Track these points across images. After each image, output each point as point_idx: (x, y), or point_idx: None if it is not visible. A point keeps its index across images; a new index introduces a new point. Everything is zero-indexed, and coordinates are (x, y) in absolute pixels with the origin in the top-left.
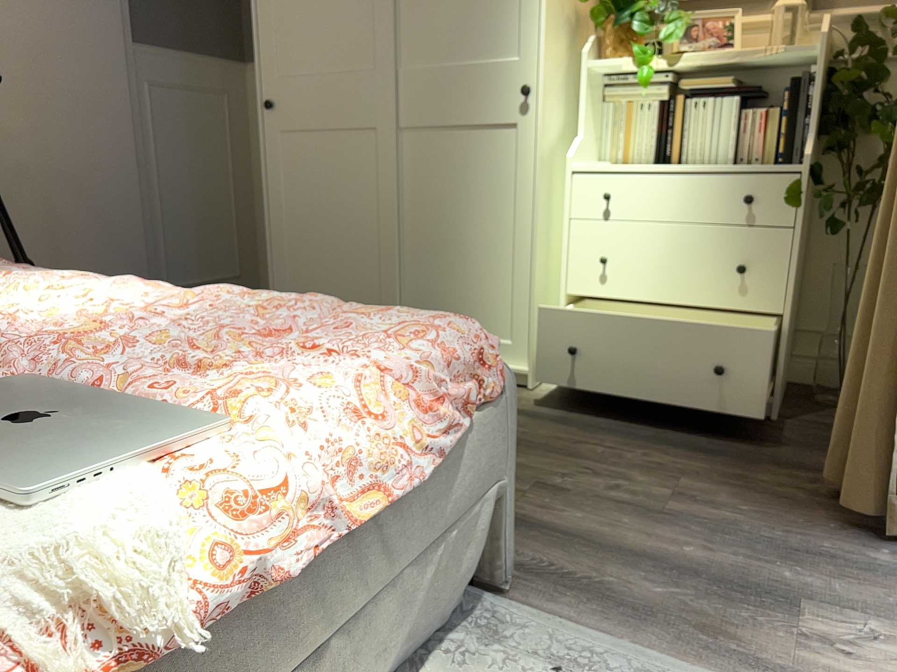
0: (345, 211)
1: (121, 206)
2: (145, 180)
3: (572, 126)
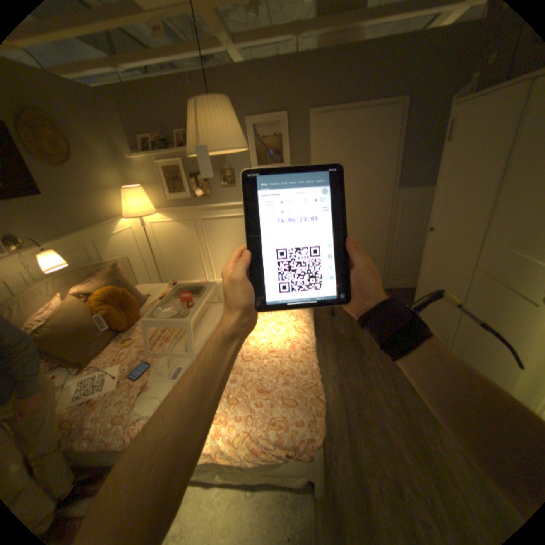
0: (444, 287)
1: (375, 248)
2: (388, 238)
3: None
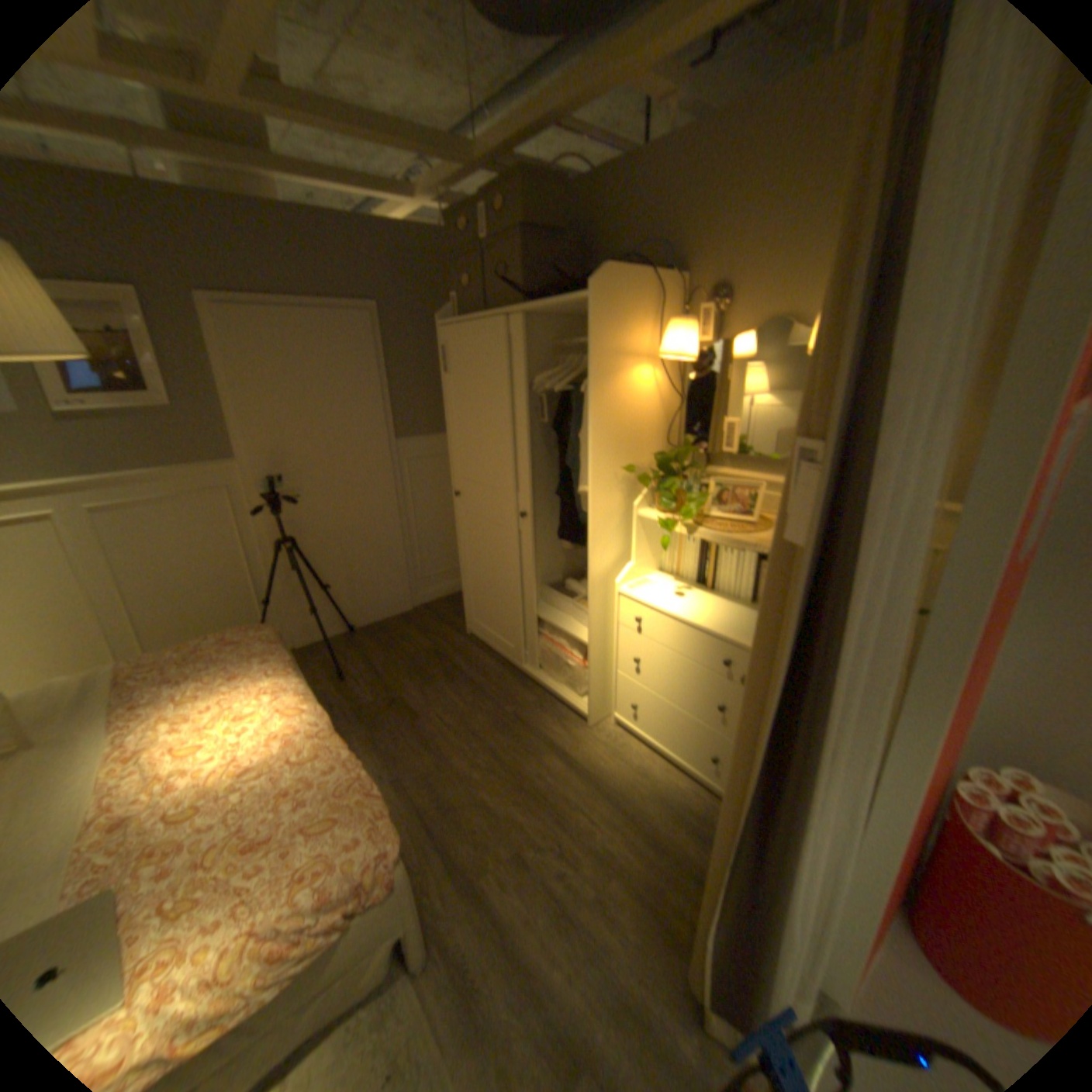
0: (493, 571)
1: (384, 539)
2: (400, 520)
3: (628, 550)
